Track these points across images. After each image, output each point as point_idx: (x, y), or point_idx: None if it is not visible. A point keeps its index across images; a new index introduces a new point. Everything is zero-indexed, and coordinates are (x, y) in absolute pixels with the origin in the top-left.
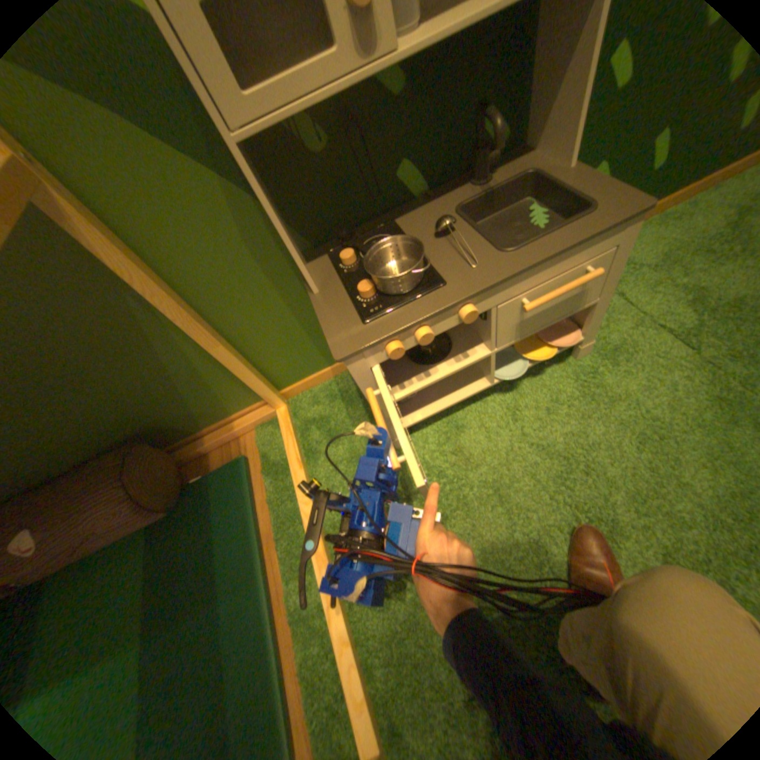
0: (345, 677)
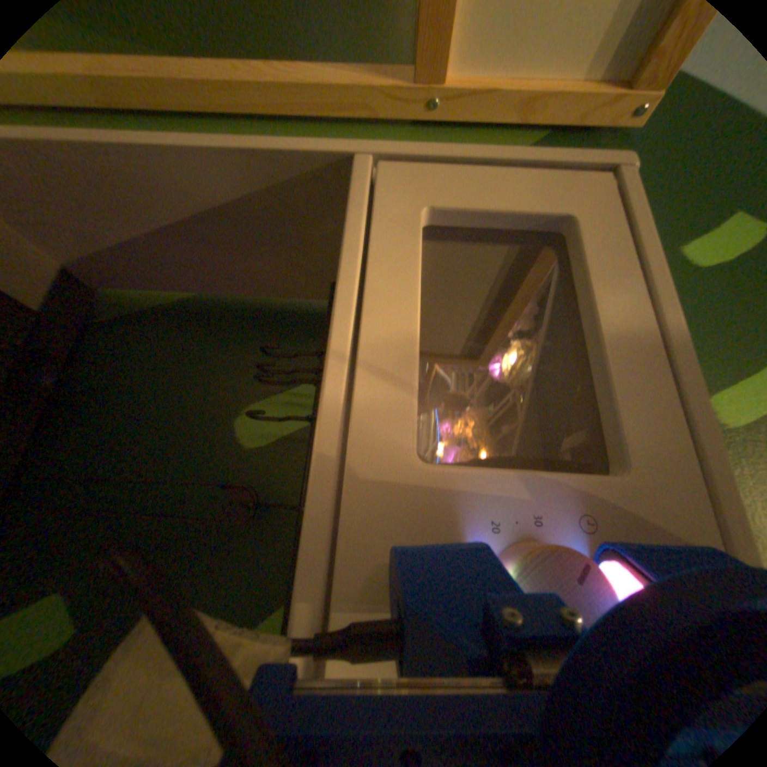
0: None
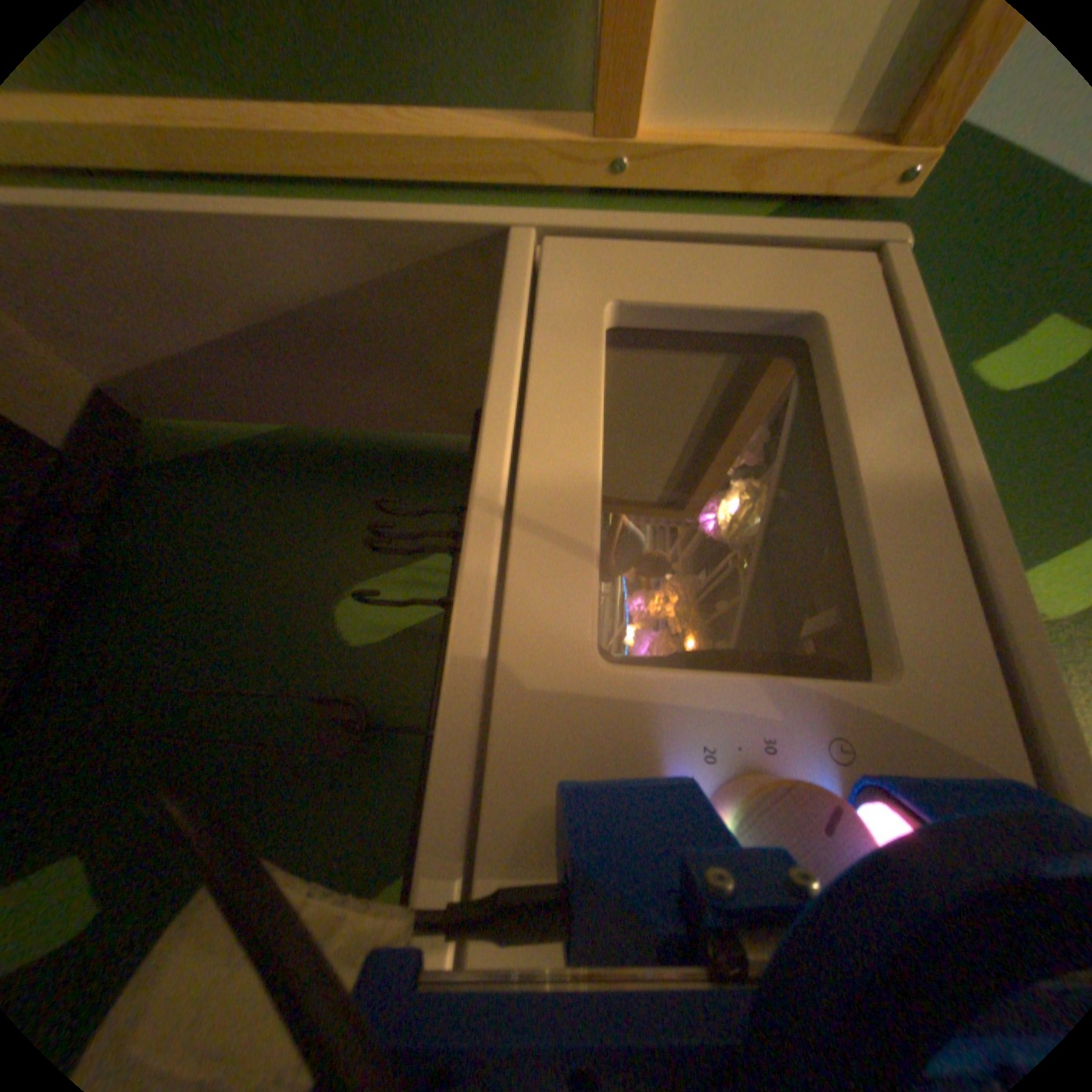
0: None
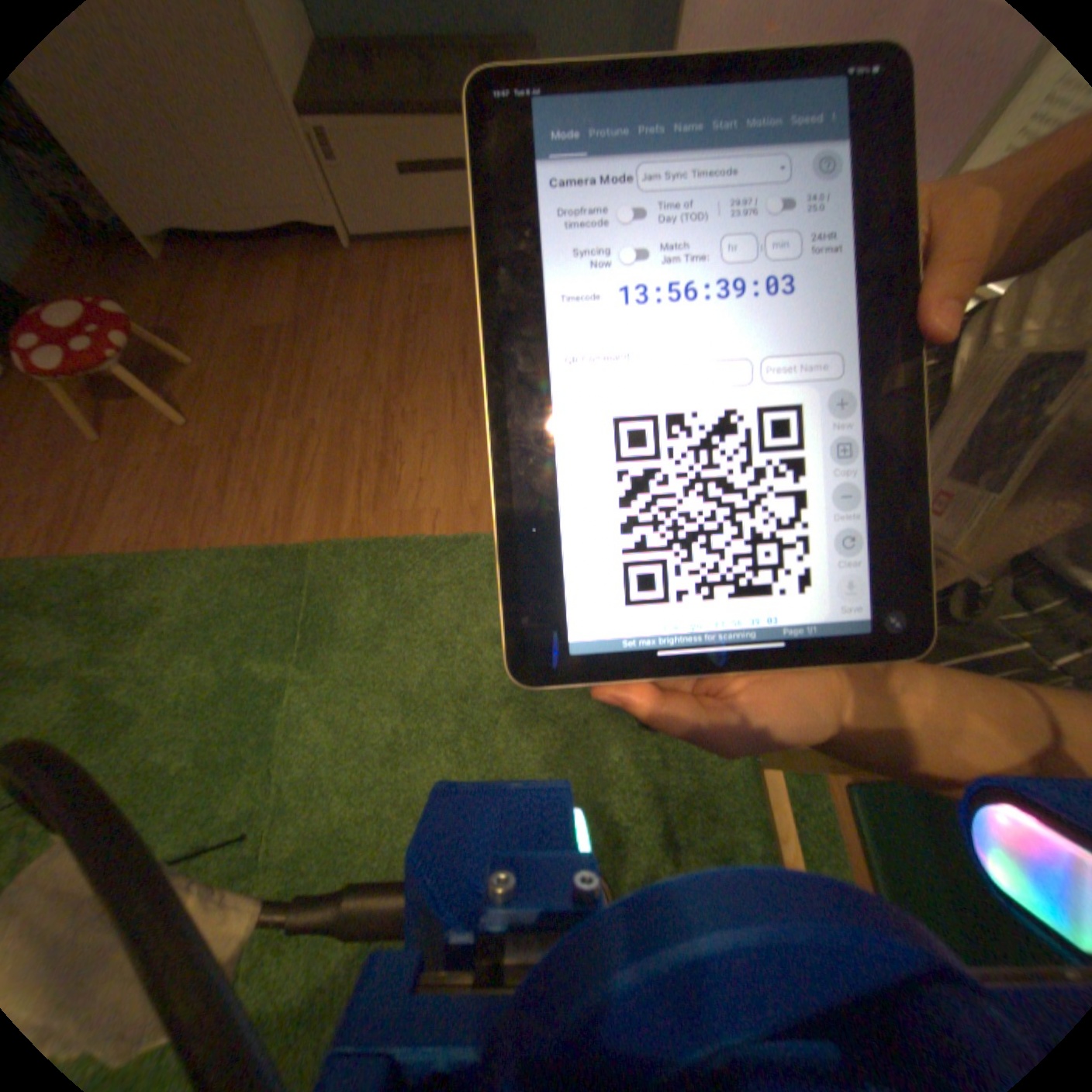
0: (787, 831)
